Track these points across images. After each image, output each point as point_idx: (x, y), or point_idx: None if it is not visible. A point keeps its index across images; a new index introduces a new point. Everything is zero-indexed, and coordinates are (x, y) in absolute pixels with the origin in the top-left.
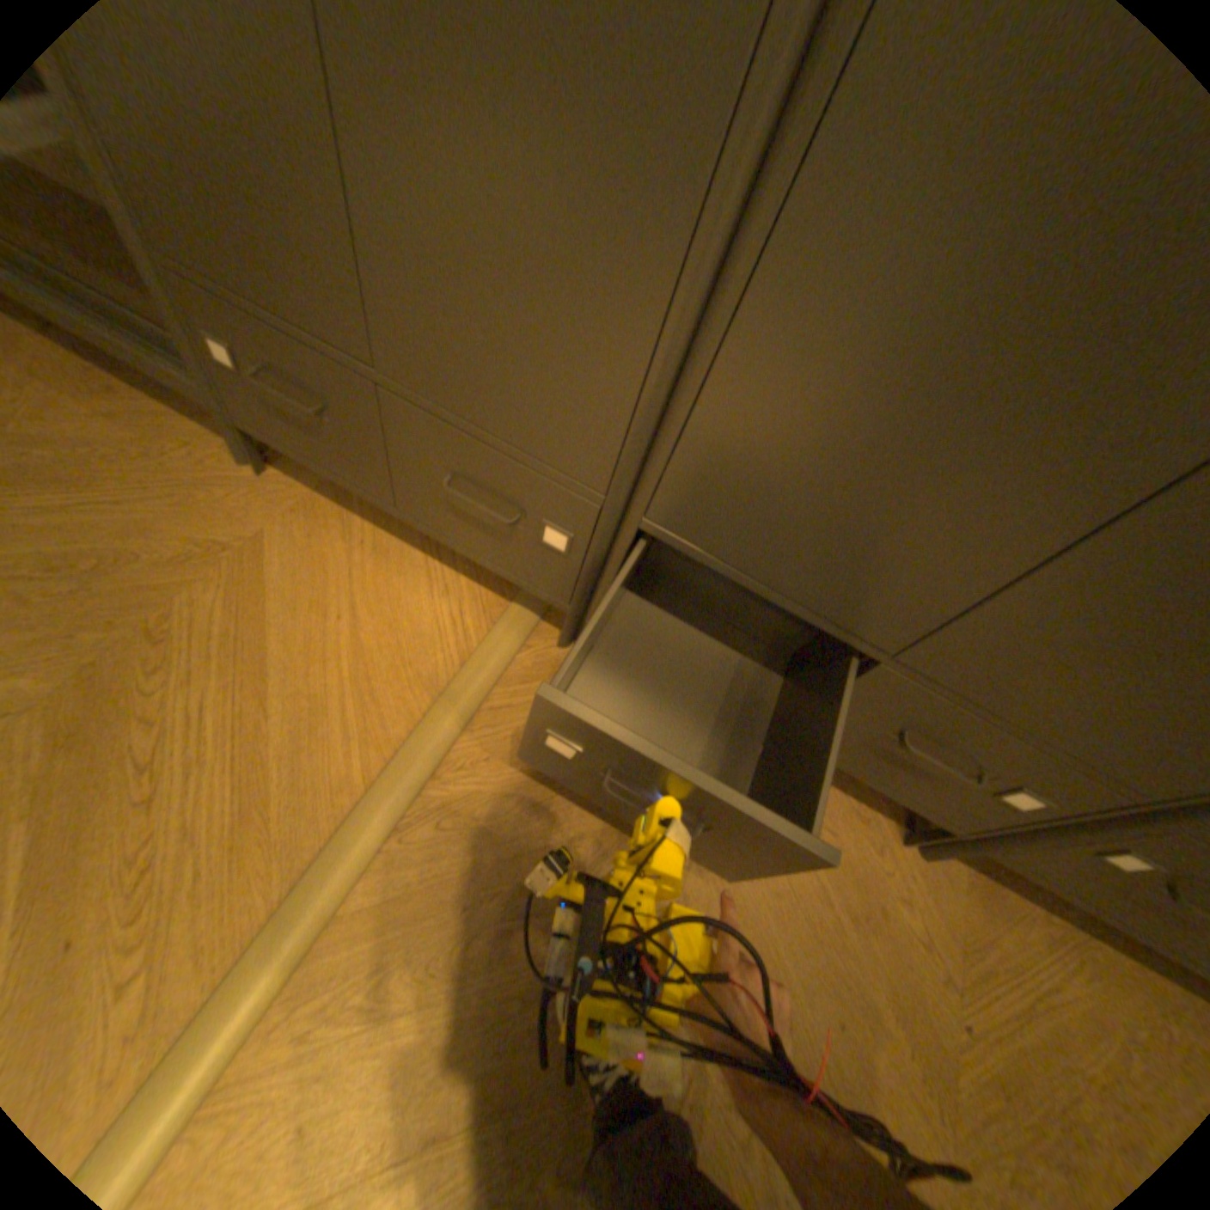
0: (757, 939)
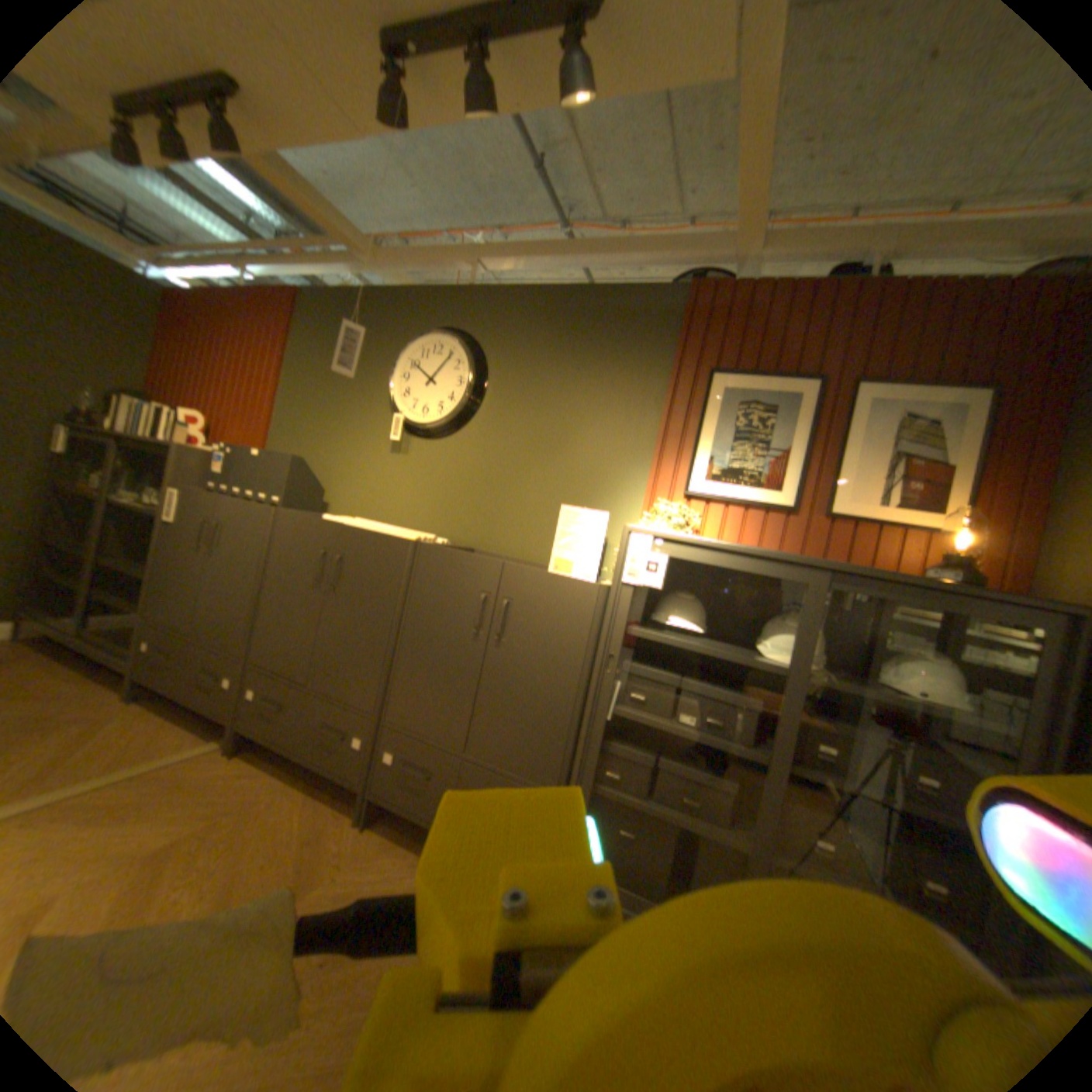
0: (244, 836)
